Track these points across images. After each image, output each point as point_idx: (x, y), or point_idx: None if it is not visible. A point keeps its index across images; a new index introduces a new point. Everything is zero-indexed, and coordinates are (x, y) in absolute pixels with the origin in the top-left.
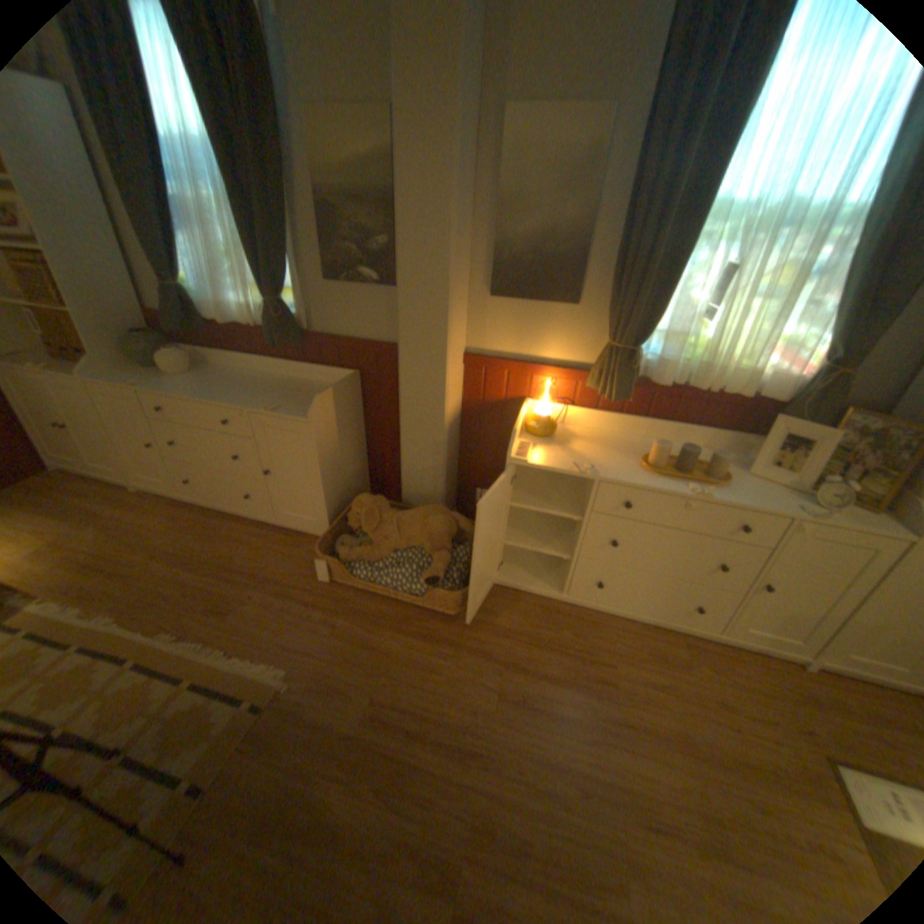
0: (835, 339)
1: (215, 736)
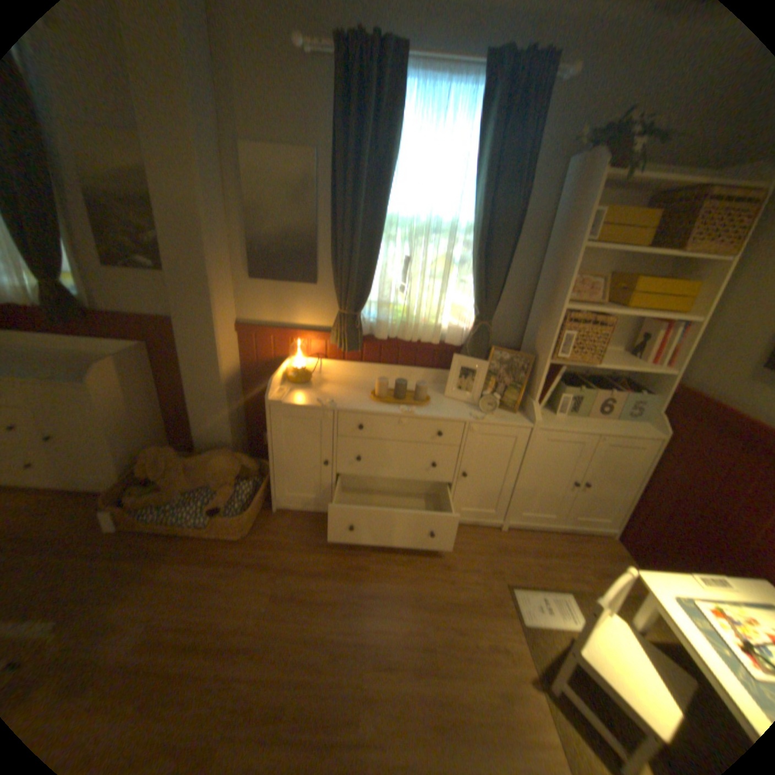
0: (474, 304)
1: None
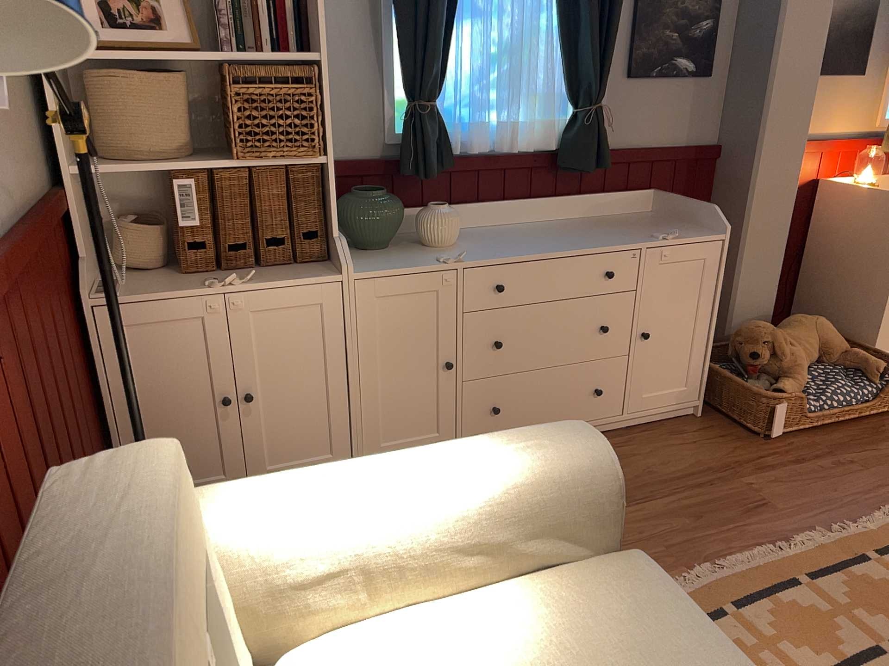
0: None
1: None
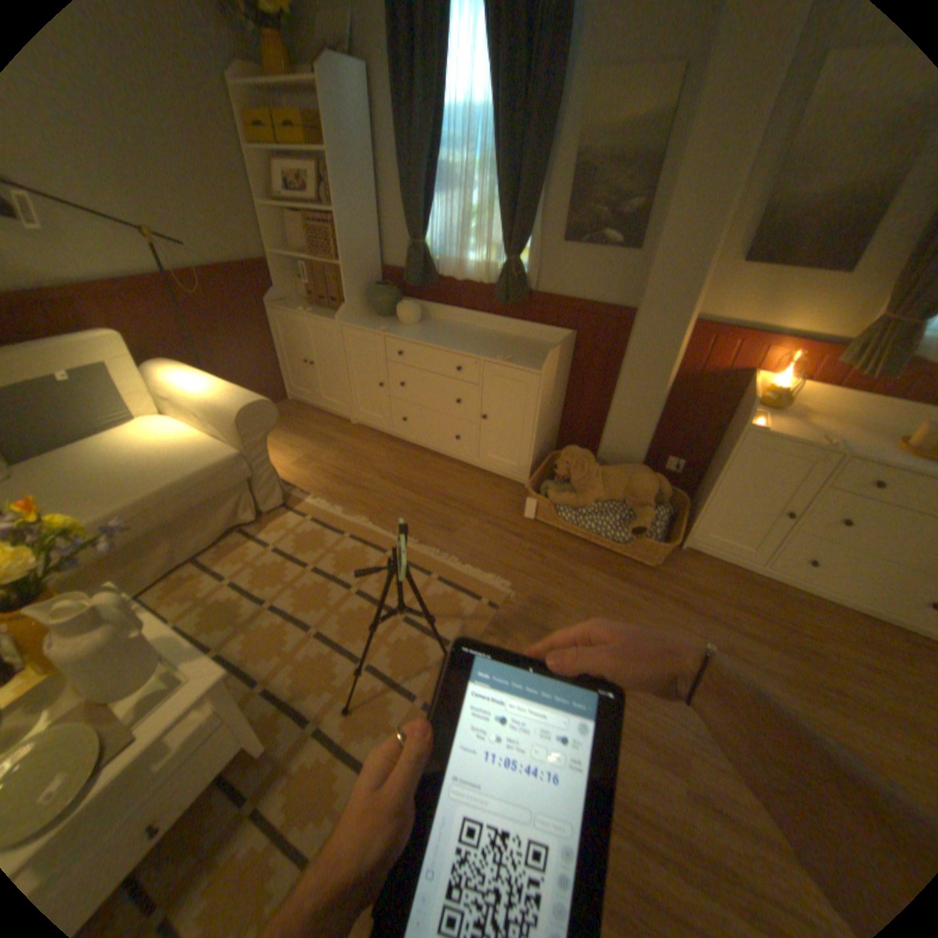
0: None
1: (466, 617)
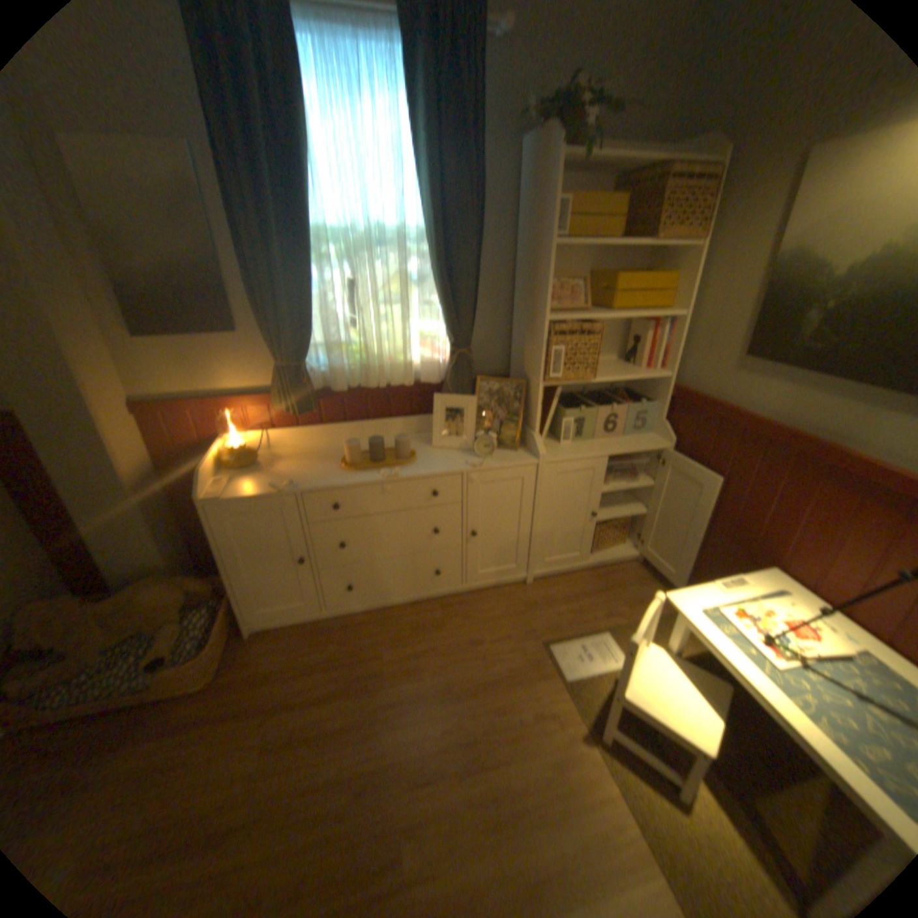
0: (445, 329)
1: None
